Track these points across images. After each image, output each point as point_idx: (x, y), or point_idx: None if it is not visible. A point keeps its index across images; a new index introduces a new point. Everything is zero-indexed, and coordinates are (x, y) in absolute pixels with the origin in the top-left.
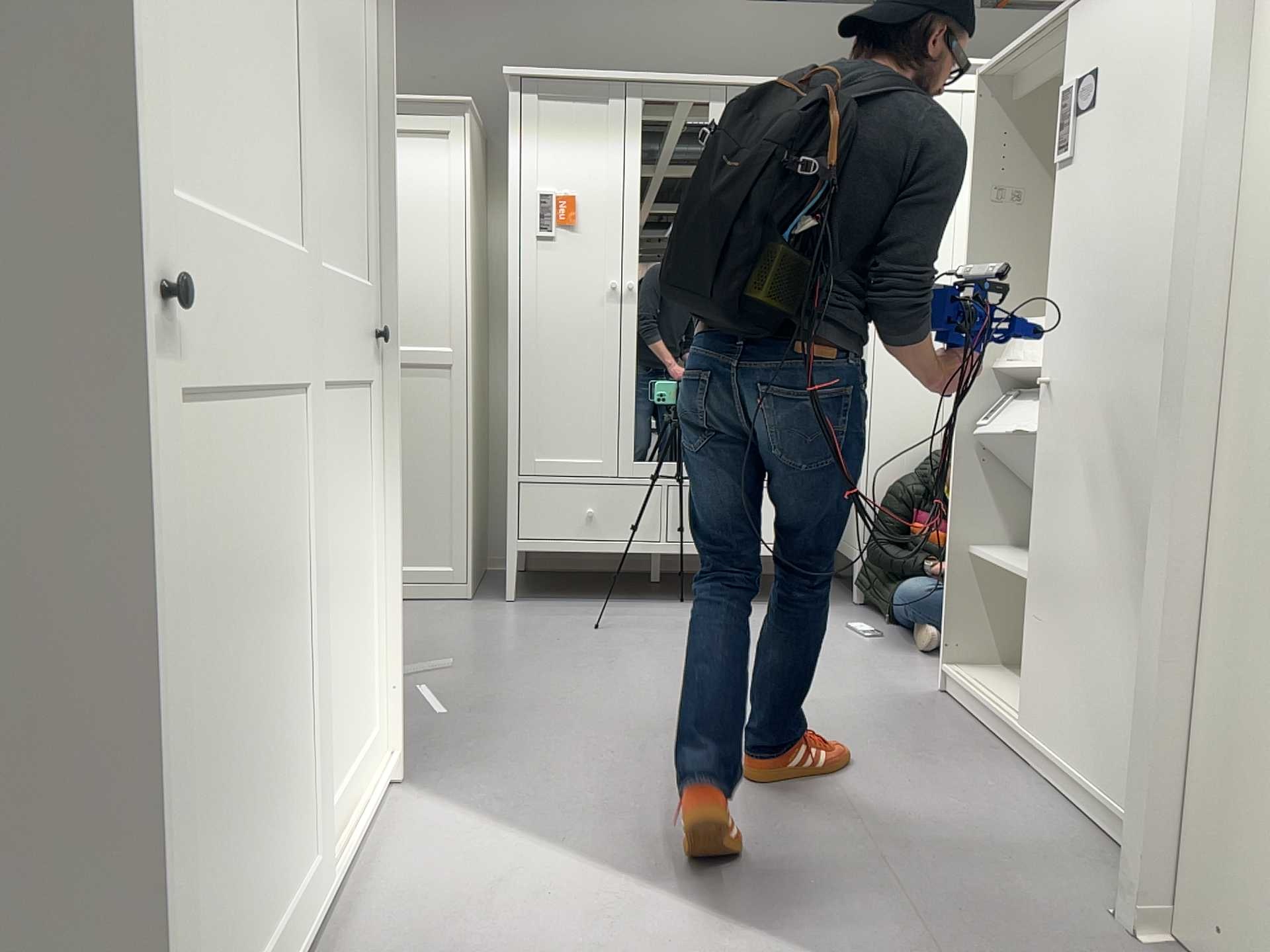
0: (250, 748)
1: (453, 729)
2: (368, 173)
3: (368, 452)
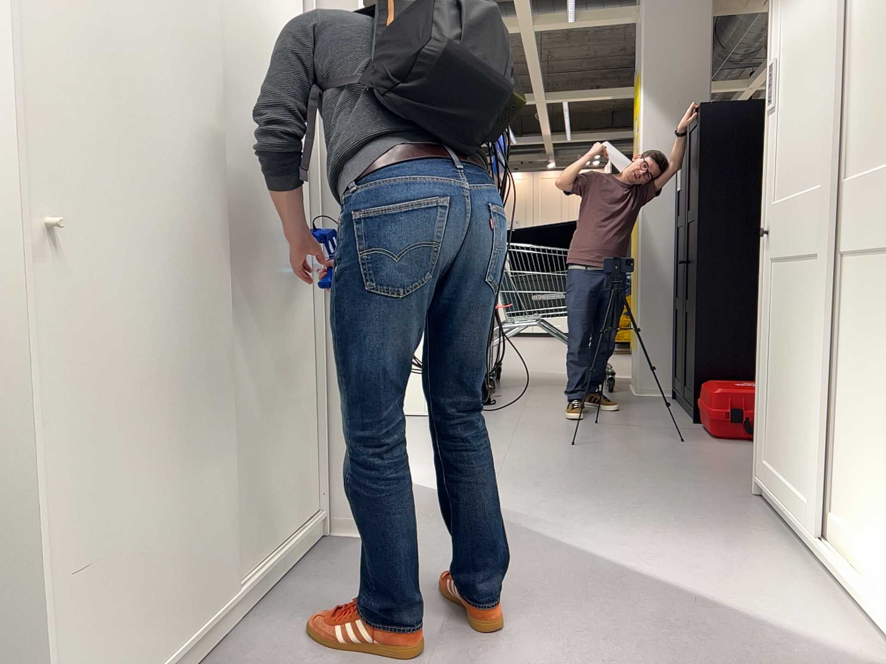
0: (783, 390)
1: None
2: None
3: None
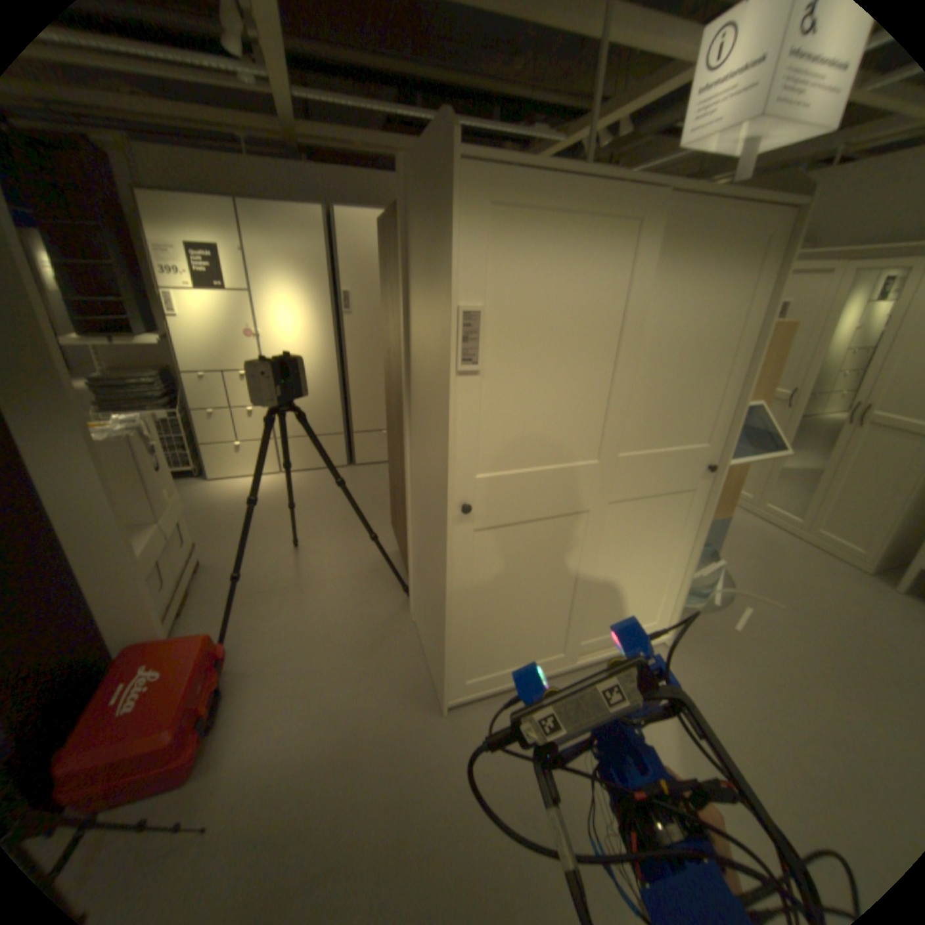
0: (524, 615)
1: (735, 641)
2: (731, 388)
3: (688, 516)
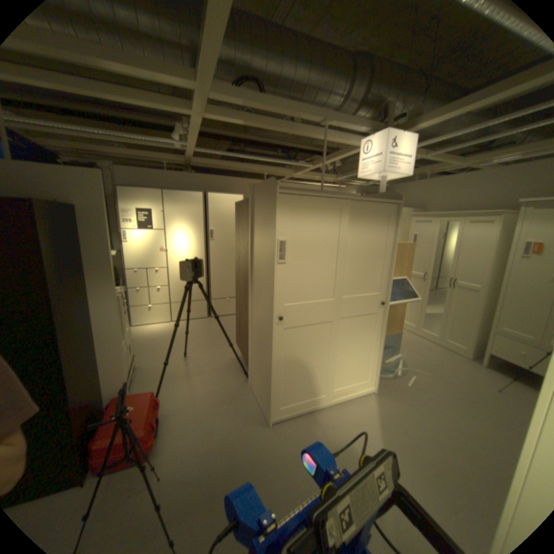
0: (306, 372)
1: (408, 391)
2: (385, 269)
3: (376, 326)
